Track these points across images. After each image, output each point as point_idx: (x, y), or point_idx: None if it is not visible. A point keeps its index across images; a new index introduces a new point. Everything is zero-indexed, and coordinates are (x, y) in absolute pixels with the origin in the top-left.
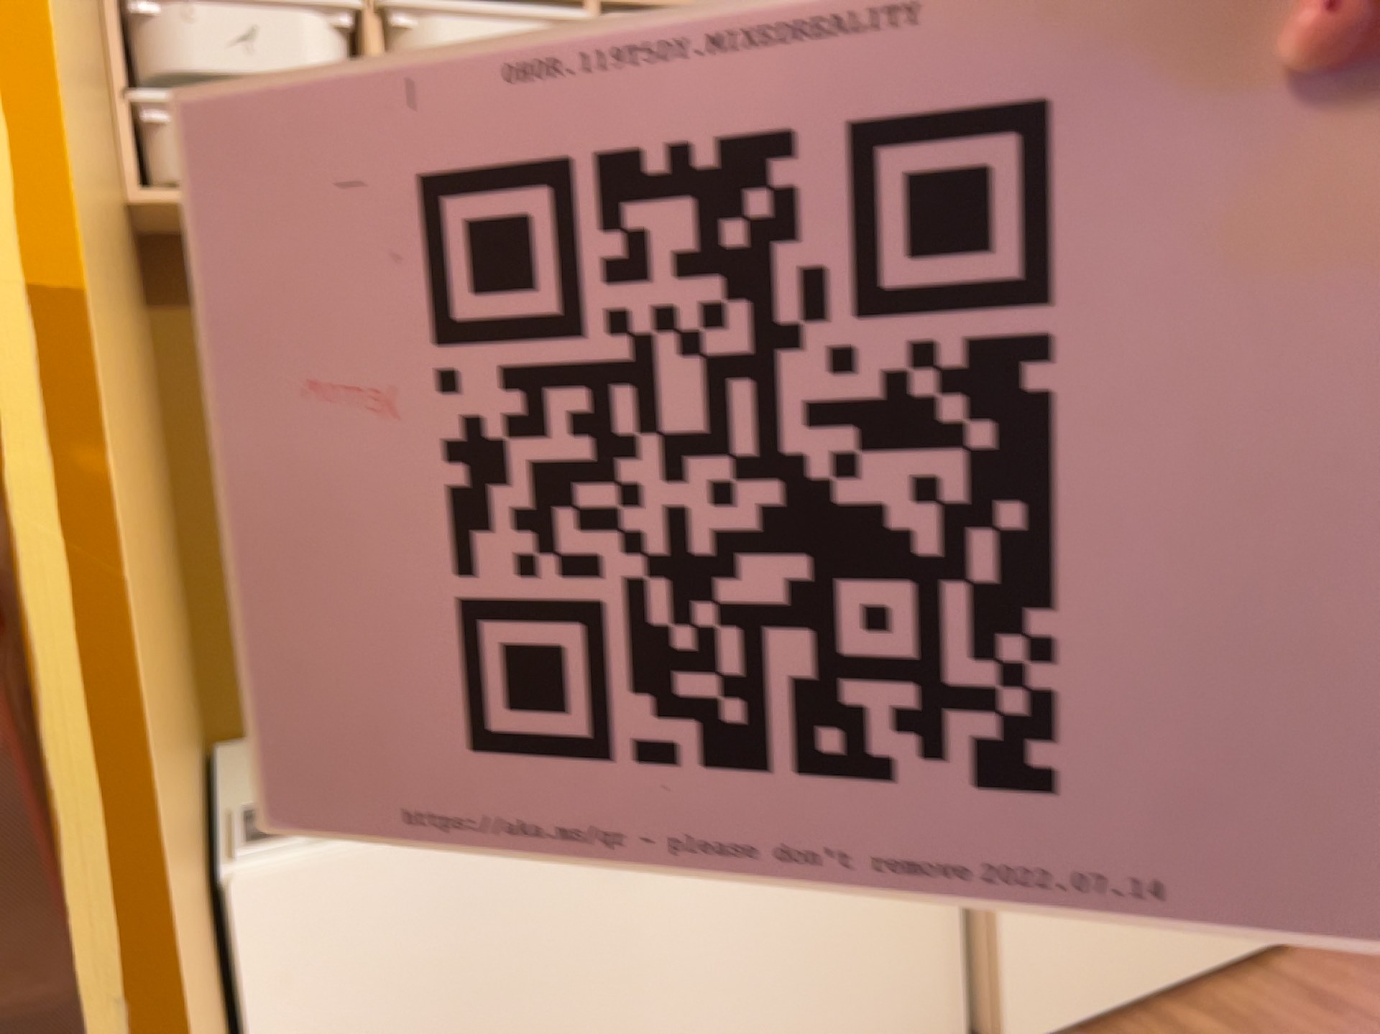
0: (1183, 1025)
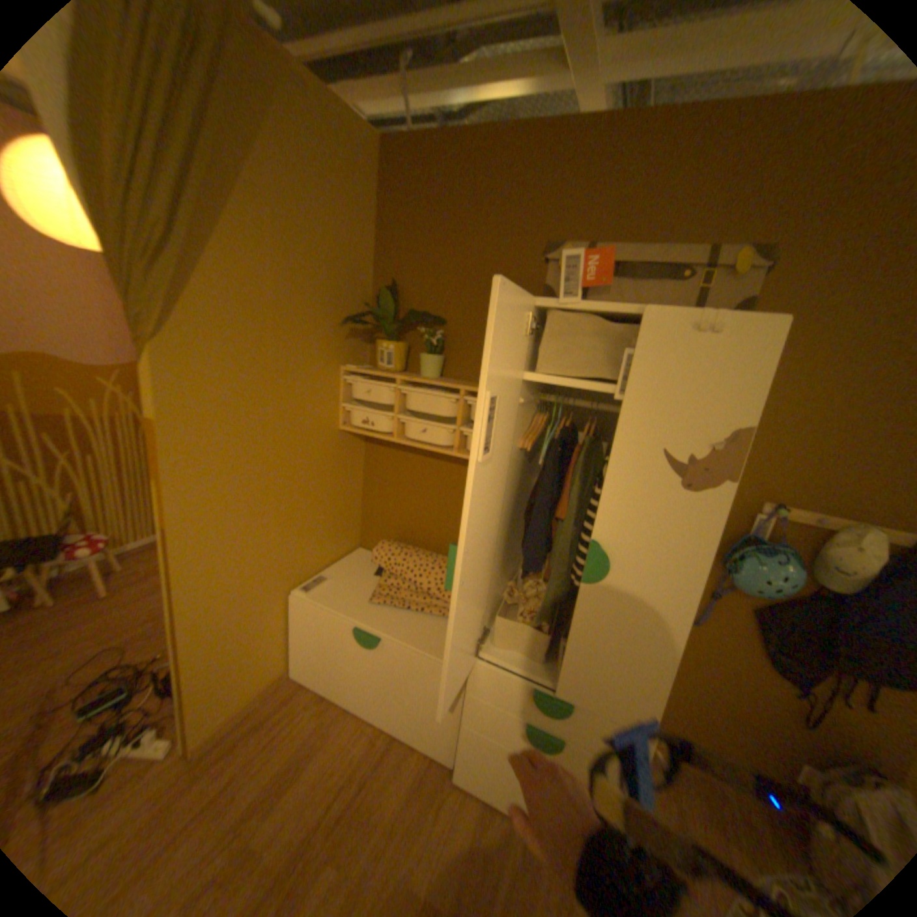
0: (511, 837)
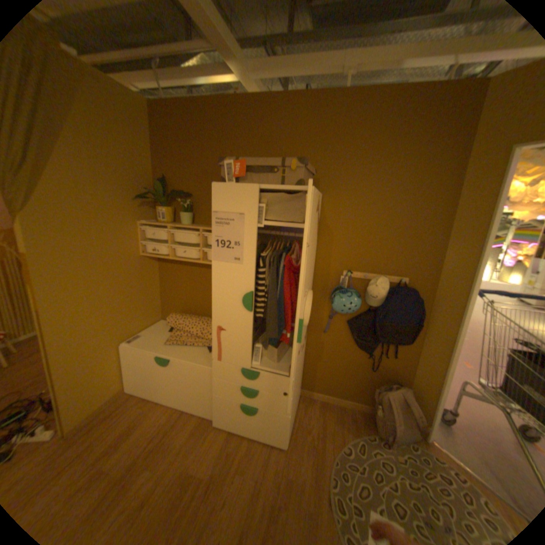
0: (241, 444)
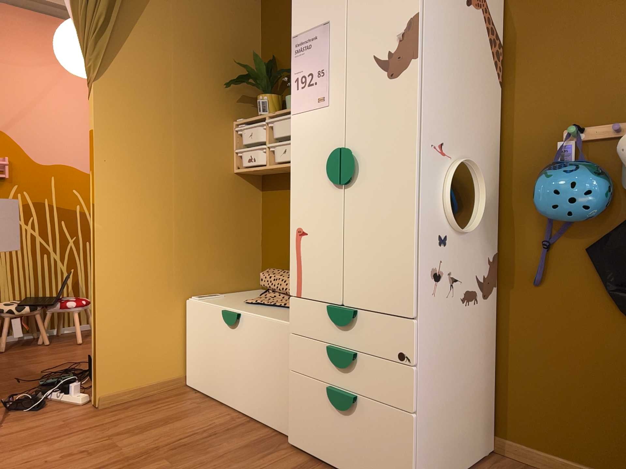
0: None
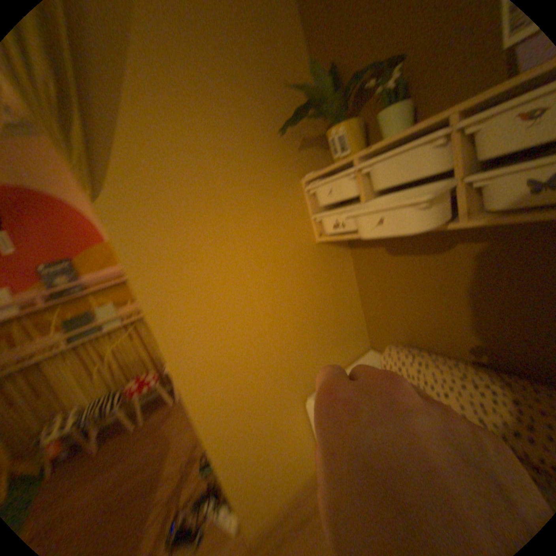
0: None
